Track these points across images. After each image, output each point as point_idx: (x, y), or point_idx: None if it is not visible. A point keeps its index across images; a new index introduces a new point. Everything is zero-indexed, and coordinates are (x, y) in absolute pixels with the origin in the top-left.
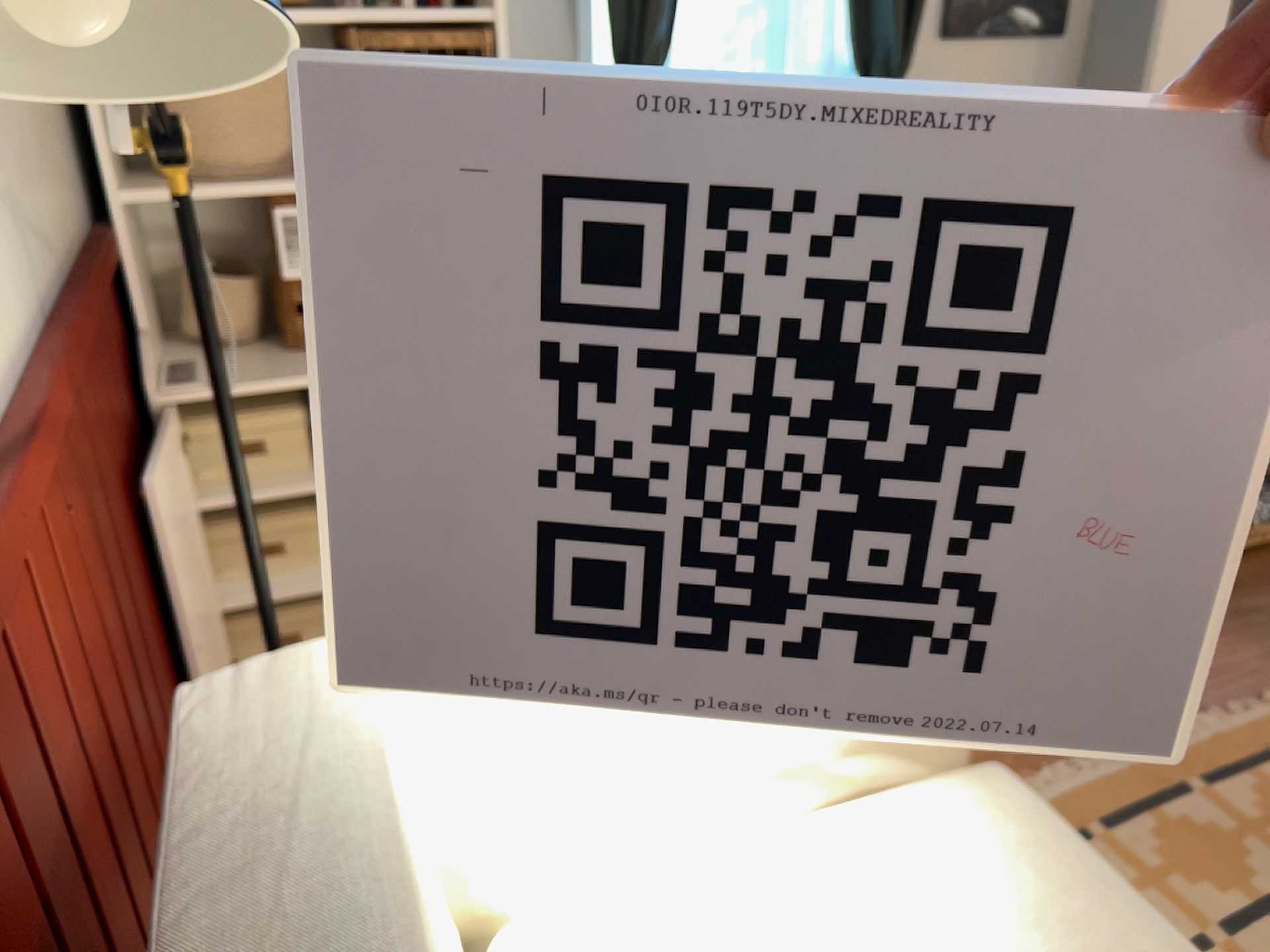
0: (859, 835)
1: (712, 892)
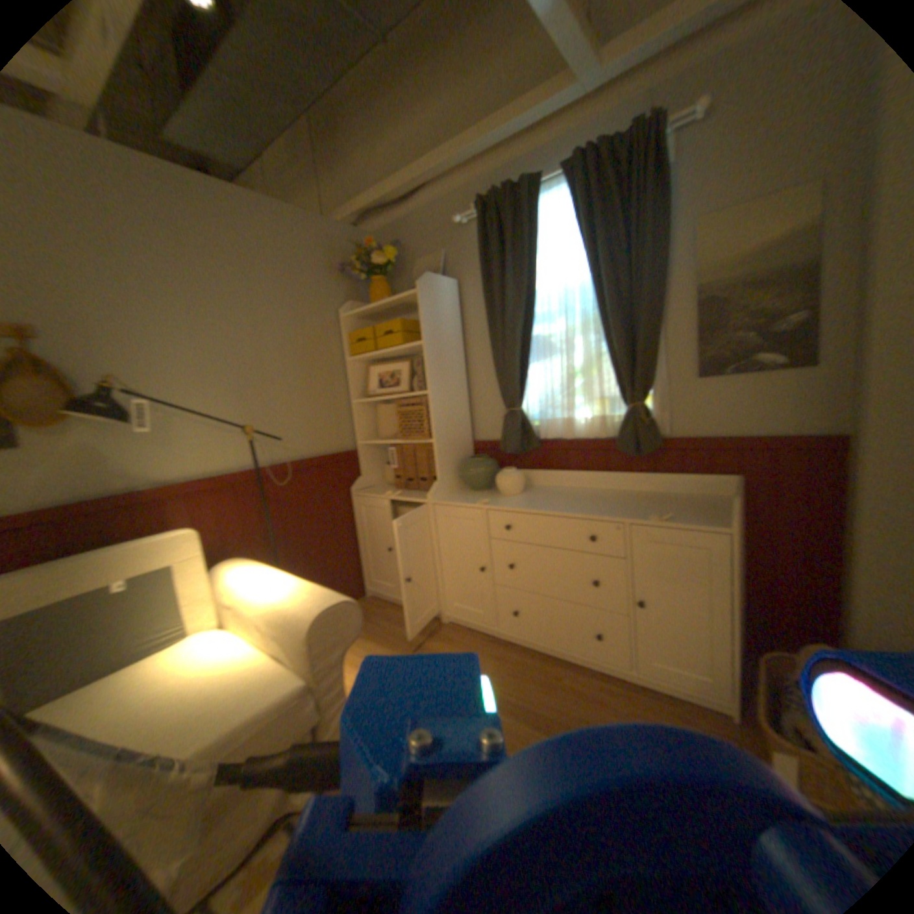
0: (259, 663)
1: (231, 648)
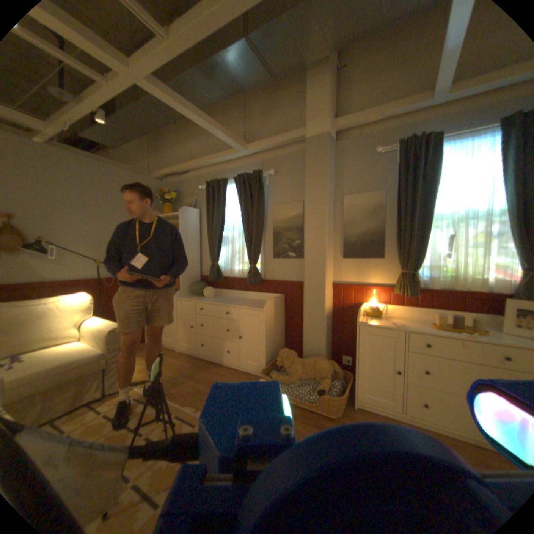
0: (85, 348)
1: (74, 344)
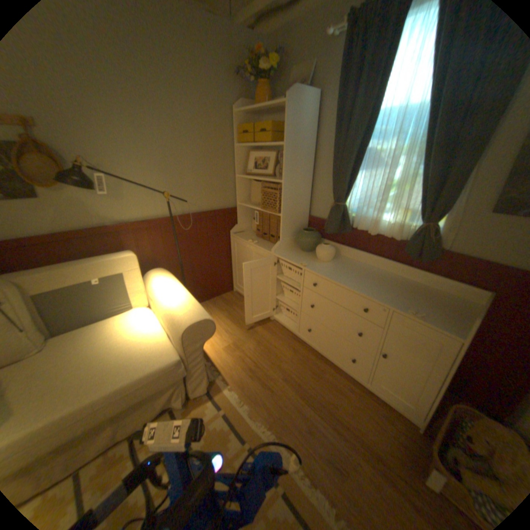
0: (159, 338)
1: (149, 324)
